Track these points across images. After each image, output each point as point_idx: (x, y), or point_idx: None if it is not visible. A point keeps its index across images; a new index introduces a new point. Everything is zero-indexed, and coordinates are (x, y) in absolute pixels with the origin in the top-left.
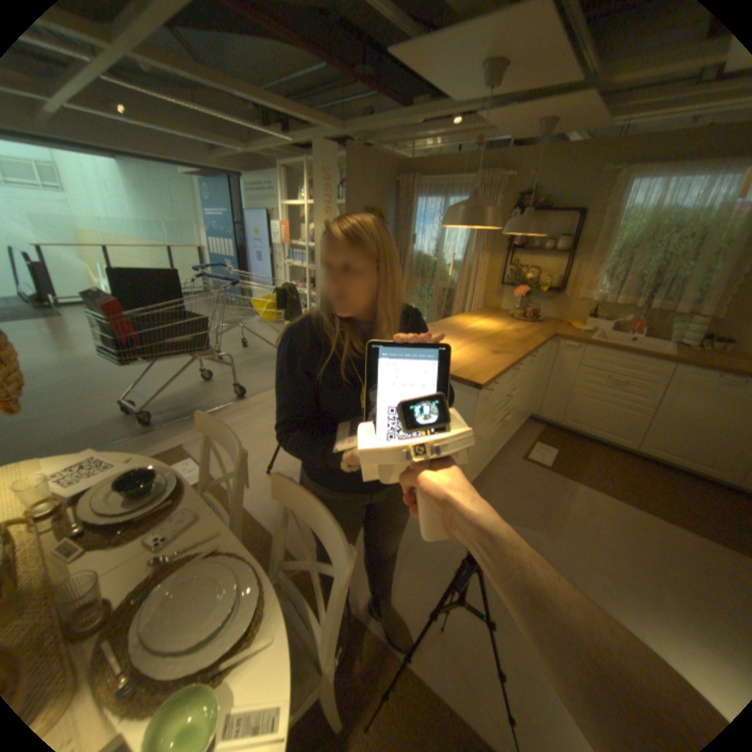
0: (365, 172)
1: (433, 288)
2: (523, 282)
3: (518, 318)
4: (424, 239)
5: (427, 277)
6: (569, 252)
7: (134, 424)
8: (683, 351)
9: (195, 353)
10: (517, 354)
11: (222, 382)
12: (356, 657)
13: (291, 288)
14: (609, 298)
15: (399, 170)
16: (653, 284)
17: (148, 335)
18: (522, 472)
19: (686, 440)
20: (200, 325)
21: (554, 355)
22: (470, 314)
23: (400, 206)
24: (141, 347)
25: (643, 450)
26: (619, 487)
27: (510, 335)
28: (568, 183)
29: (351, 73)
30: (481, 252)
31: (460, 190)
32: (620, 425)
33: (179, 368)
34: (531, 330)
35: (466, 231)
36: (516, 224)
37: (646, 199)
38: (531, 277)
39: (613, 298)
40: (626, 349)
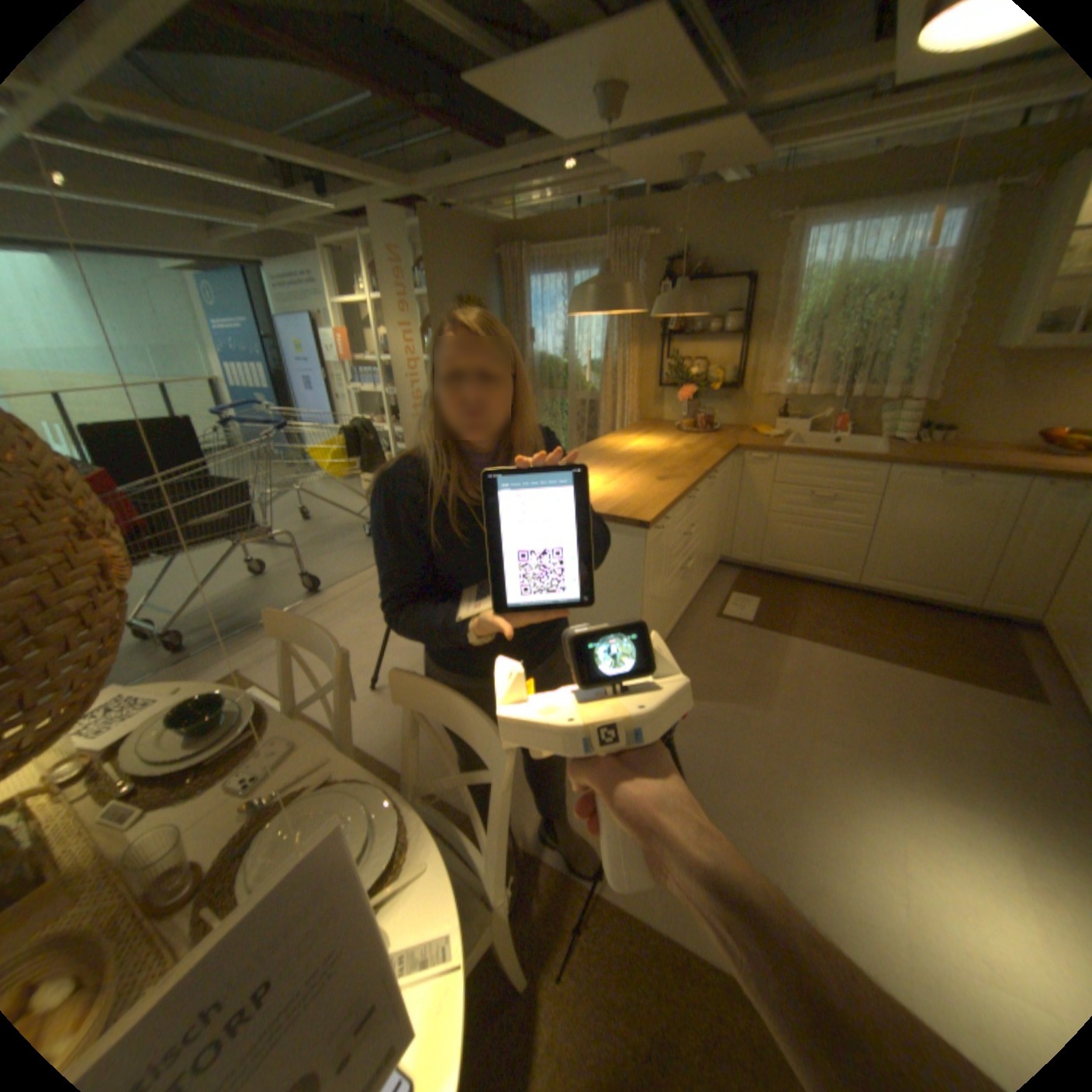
0: (450, 247)
1: (568, 402)
2: (687, 381)
3: (686, 430)
4: (546, 334)
5: (558, 388)
6: (742, 334)
7: (159, 652)
8: (896, 448)
9: (236, 536)
10: (690, 478)
11: (282, 573)
12: (532, 898)
13: (364, 426)
14: (799, 389)
15: (498, 239)
16: (851, 365)
17: (160, 519)
18: (717, 633)
19: (913, 561)
20: (237, 495)
21: (739, 474)
22: (623, 432)
23: (506, 291)
24: (151, 538)
25: (864, 582)
26: (839, 633)
27: (678, 454)
28: (728, 240)
29: (411, 106)
30: (626, 345)
31: (587, 261)
32: (832, 554)
33: (214, 560)
34: (705, 444)
35: (602, 318)
36: (667, 303)
37: (828, 254)
38: (696, 373)
39: (804, 390)
40: (826, 454)
